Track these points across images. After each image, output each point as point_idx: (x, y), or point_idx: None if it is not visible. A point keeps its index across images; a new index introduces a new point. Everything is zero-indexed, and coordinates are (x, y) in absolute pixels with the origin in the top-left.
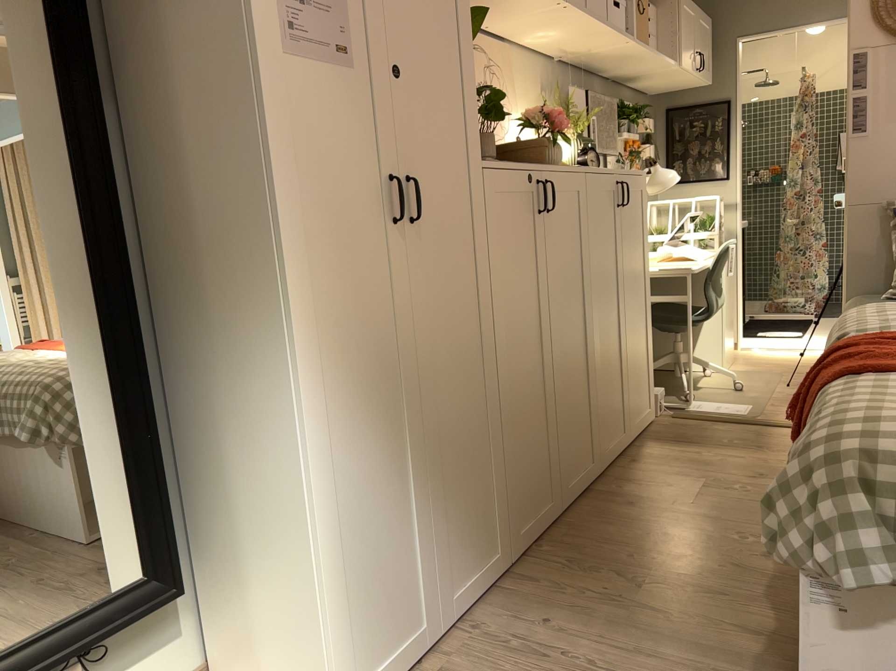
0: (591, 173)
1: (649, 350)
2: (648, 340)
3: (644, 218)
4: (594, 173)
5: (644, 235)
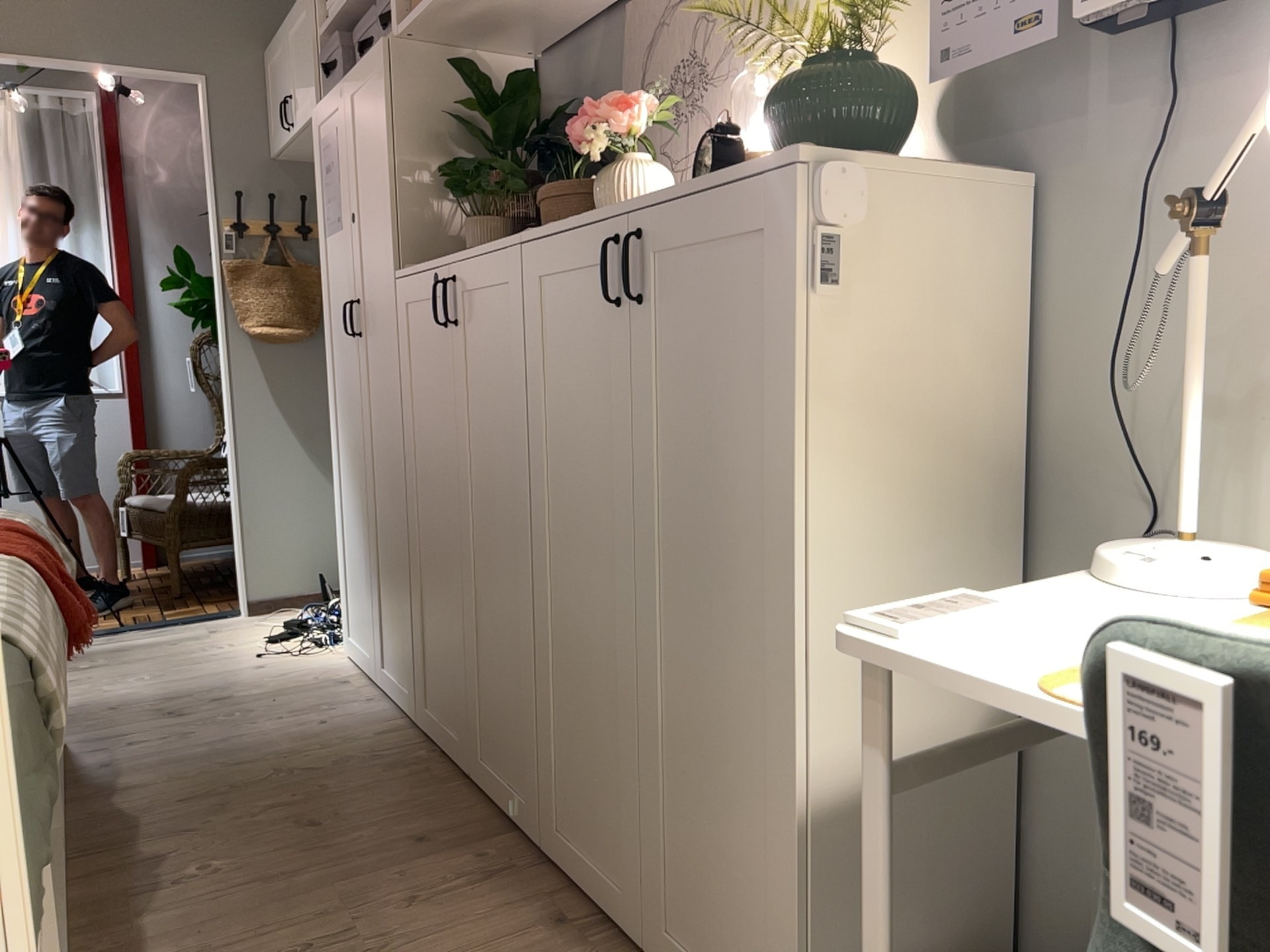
0: (542, 241)
1: (793, 867)
2: (793, 831)
3: (795, 346)
4: (550, 239)
5: (795, 414)
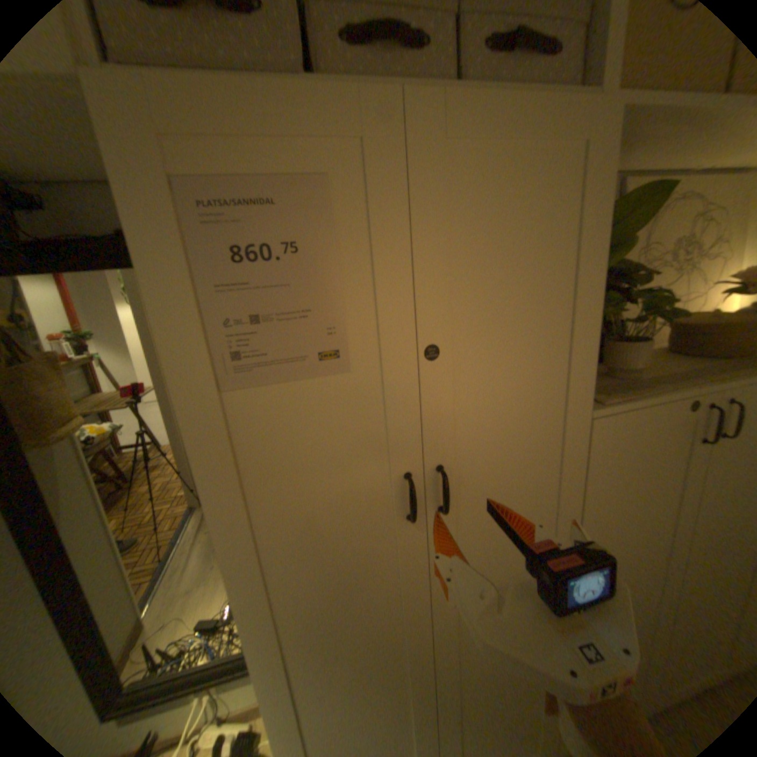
0: None
1: None
2: None
3: None
4: None
5: None
